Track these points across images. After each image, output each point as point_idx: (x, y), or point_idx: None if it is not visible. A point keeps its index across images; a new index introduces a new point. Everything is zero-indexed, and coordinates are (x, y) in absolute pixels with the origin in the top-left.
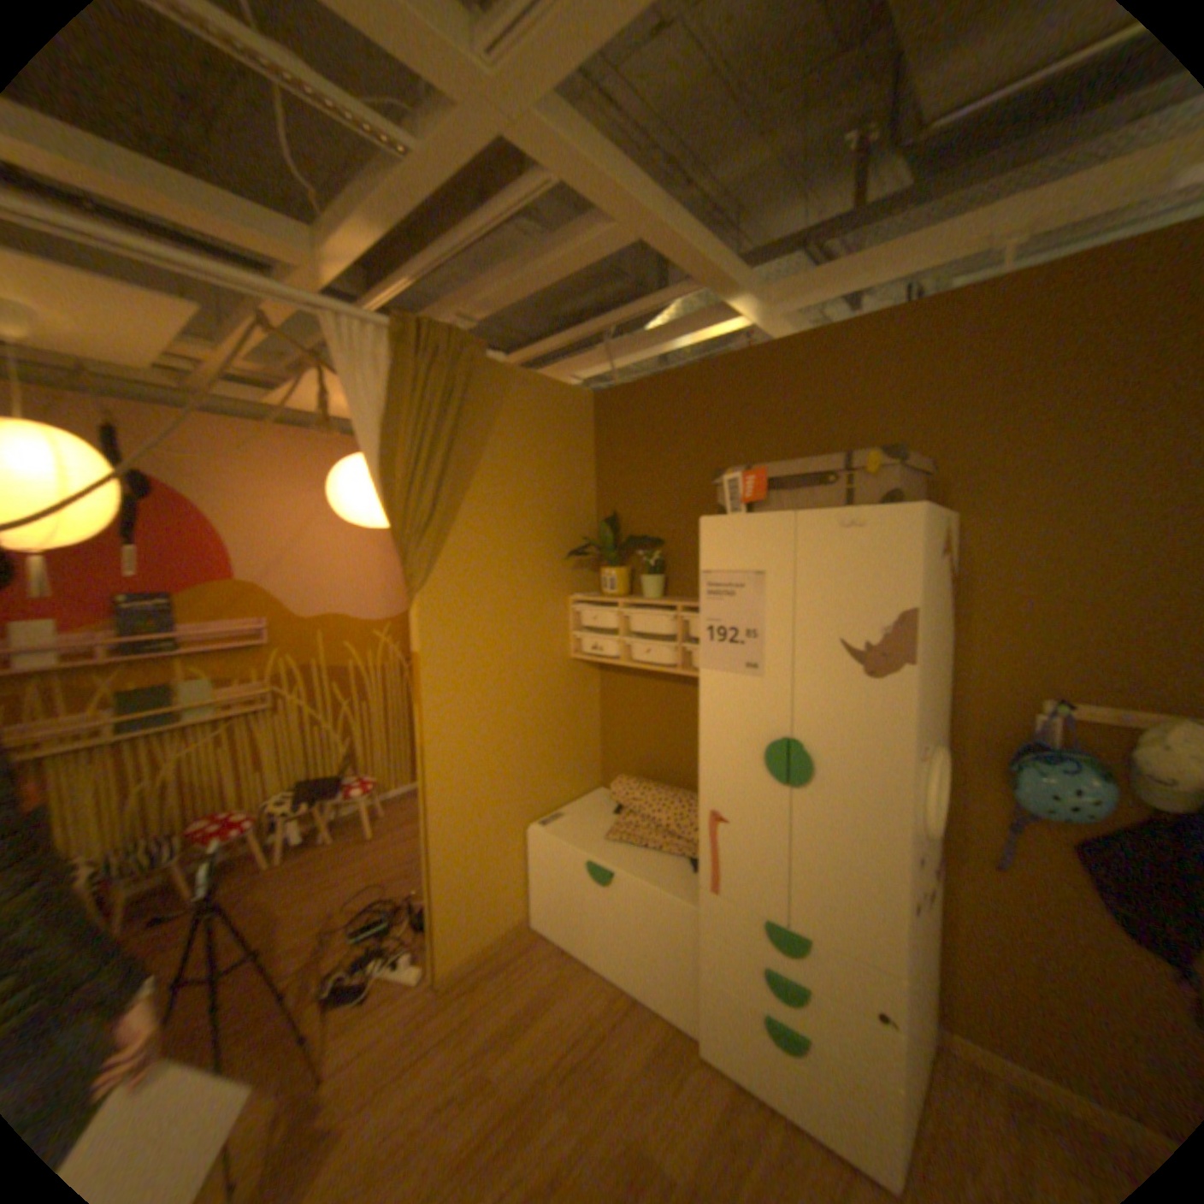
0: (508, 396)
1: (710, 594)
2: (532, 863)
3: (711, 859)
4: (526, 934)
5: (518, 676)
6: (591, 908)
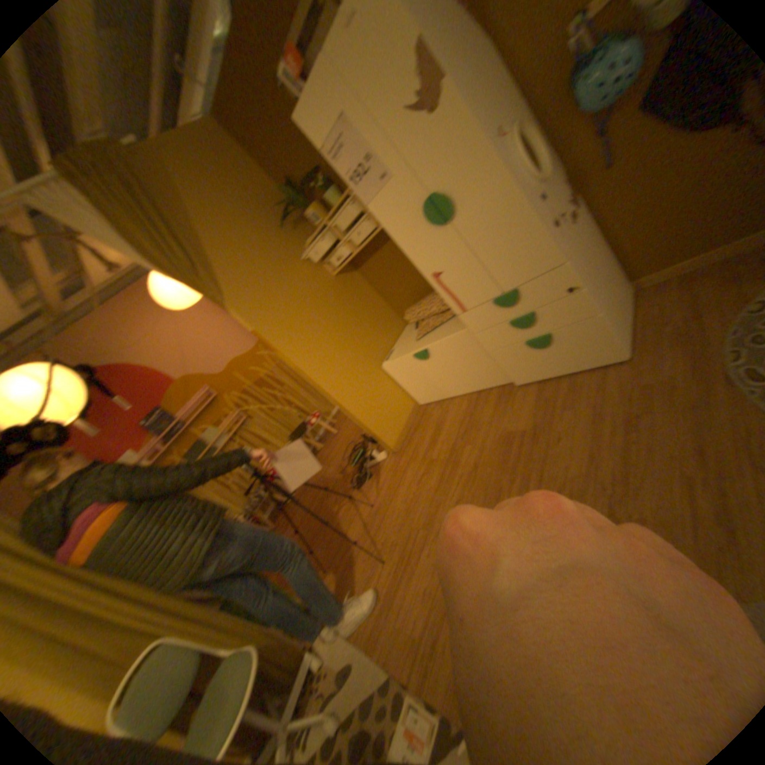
0: (164, 158)
1: (334, 156)
2: (396, 378)
3: (451, 296)
4: (419, 407)
5: (314, 303)
6: (432, 371)
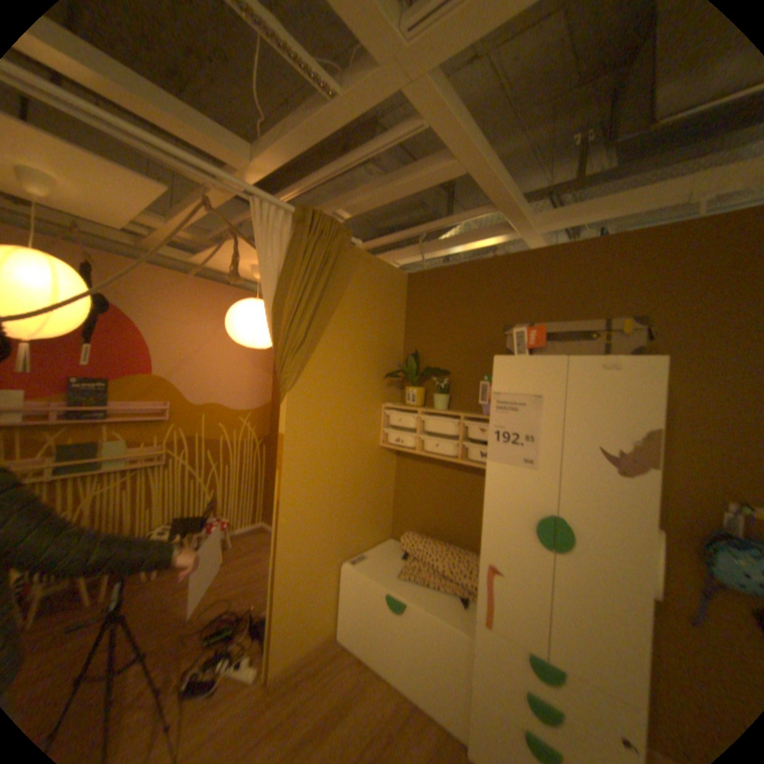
0: (358, 269)
1: (500, 408)
2: (343, 591)
3: (488, 601)
4: (334, 644)
5: (346, 455)
6: (387, 629)
